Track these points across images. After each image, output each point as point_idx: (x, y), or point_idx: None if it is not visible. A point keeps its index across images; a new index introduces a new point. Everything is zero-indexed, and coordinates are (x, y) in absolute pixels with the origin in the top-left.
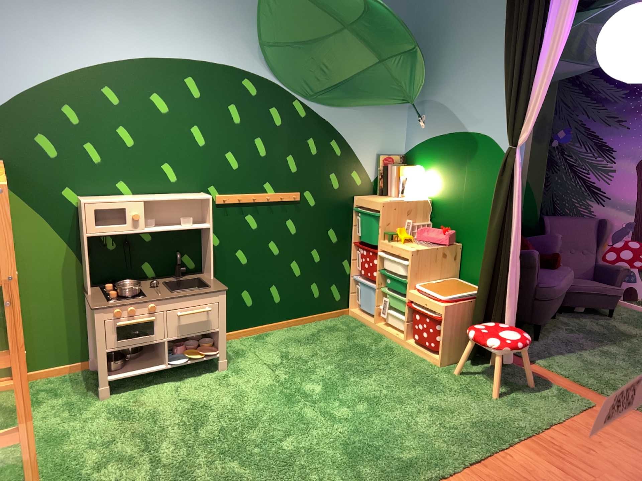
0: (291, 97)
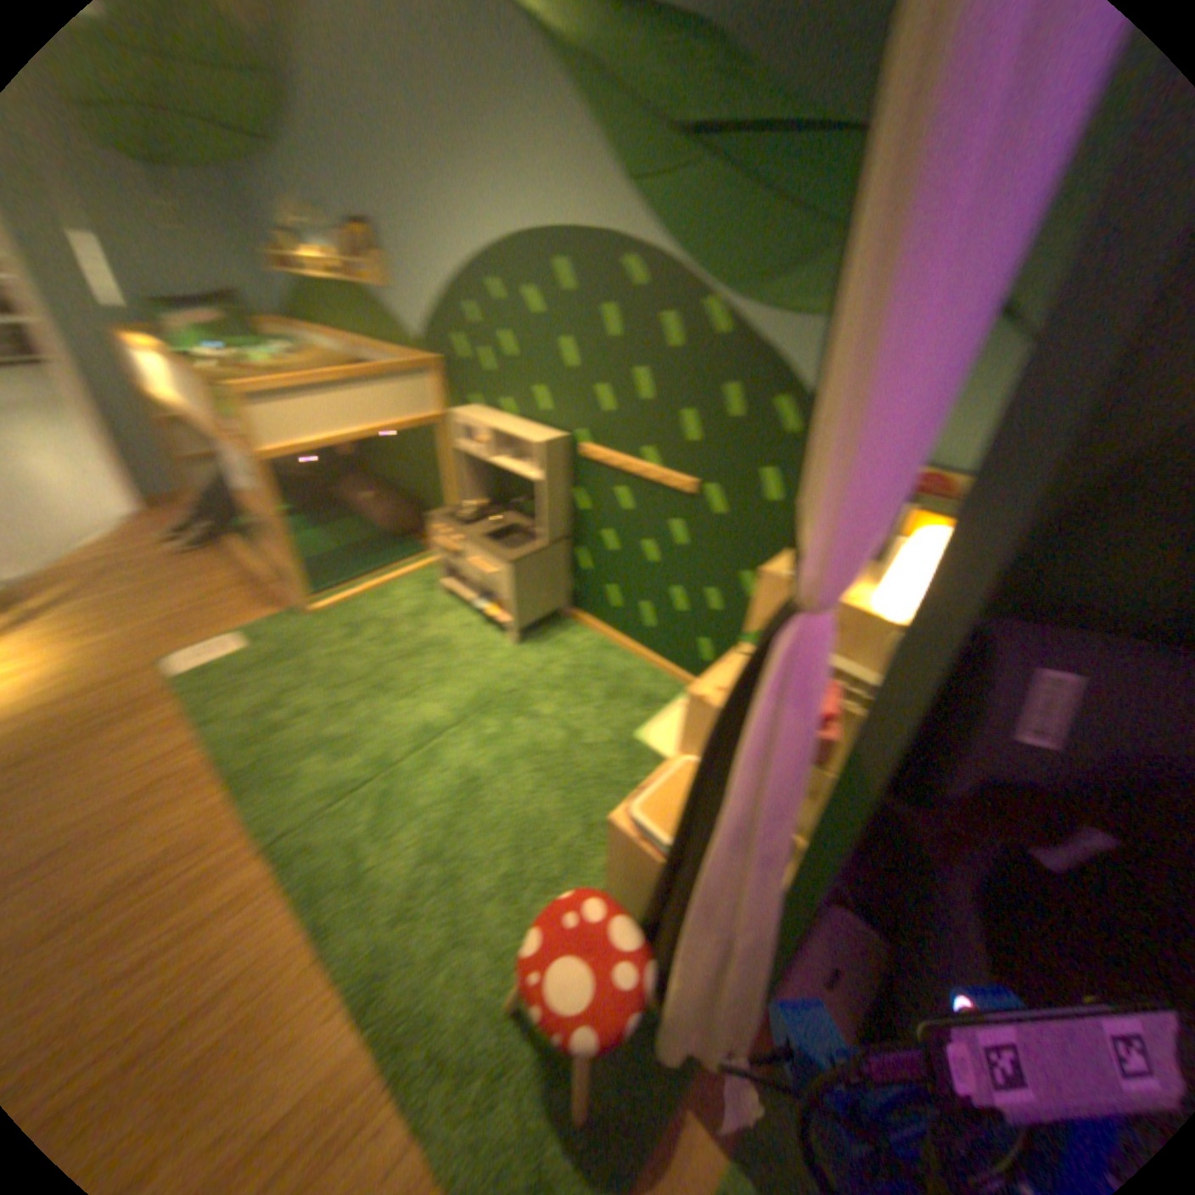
0: (700, 285)
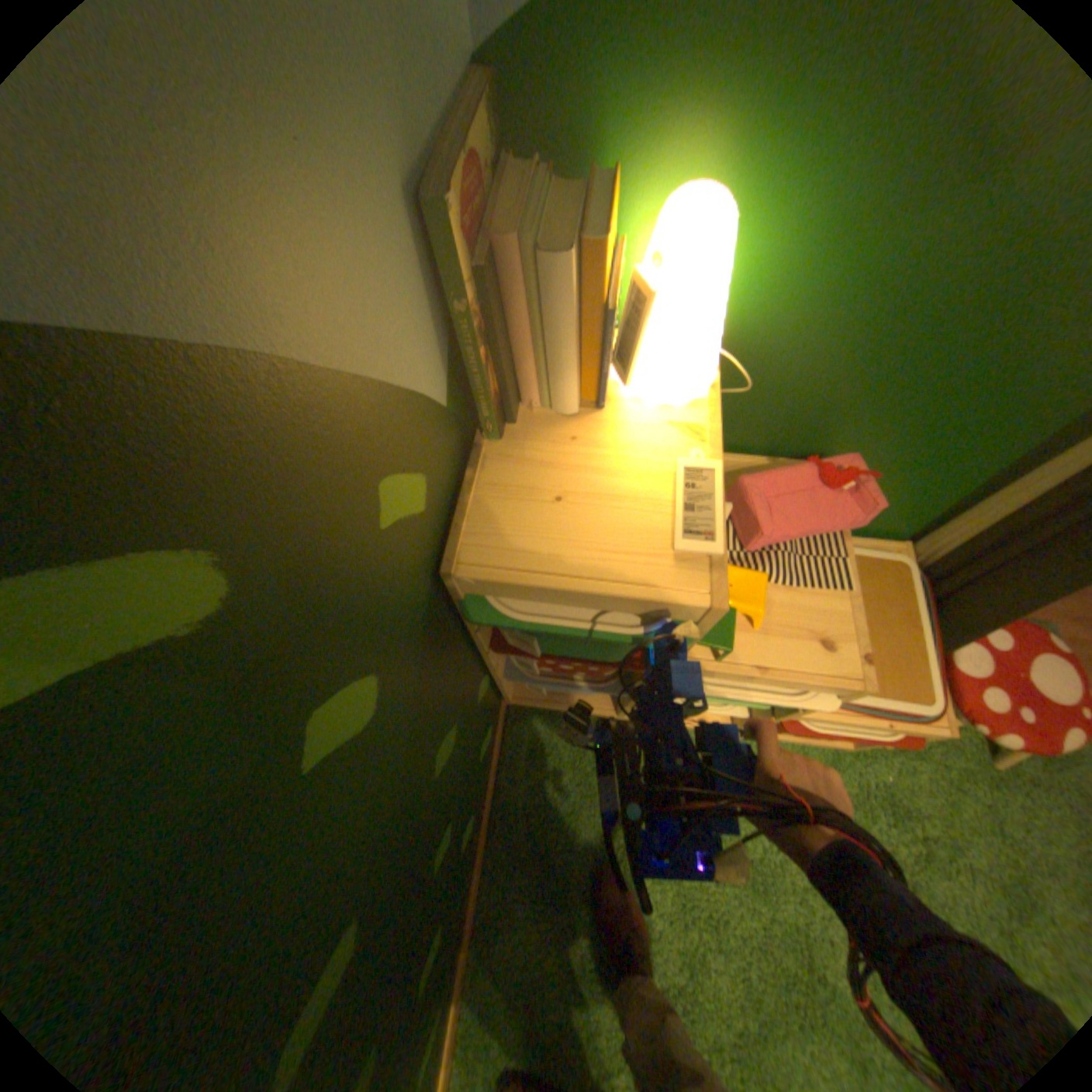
0: None
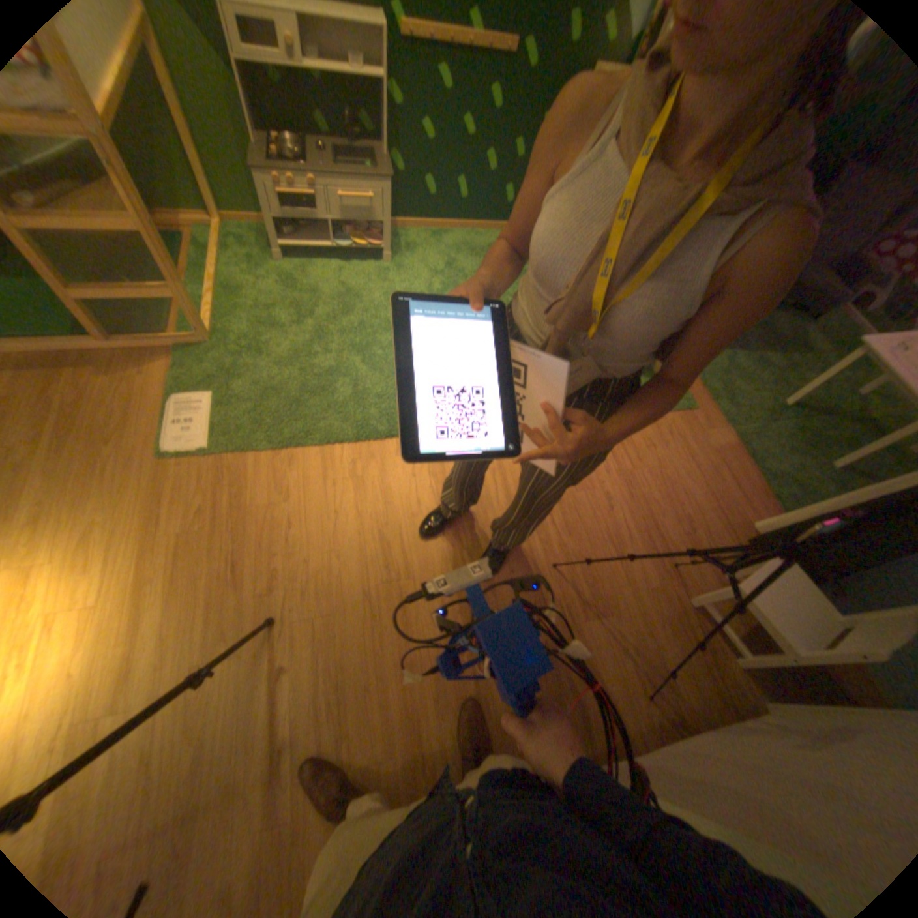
0: None
